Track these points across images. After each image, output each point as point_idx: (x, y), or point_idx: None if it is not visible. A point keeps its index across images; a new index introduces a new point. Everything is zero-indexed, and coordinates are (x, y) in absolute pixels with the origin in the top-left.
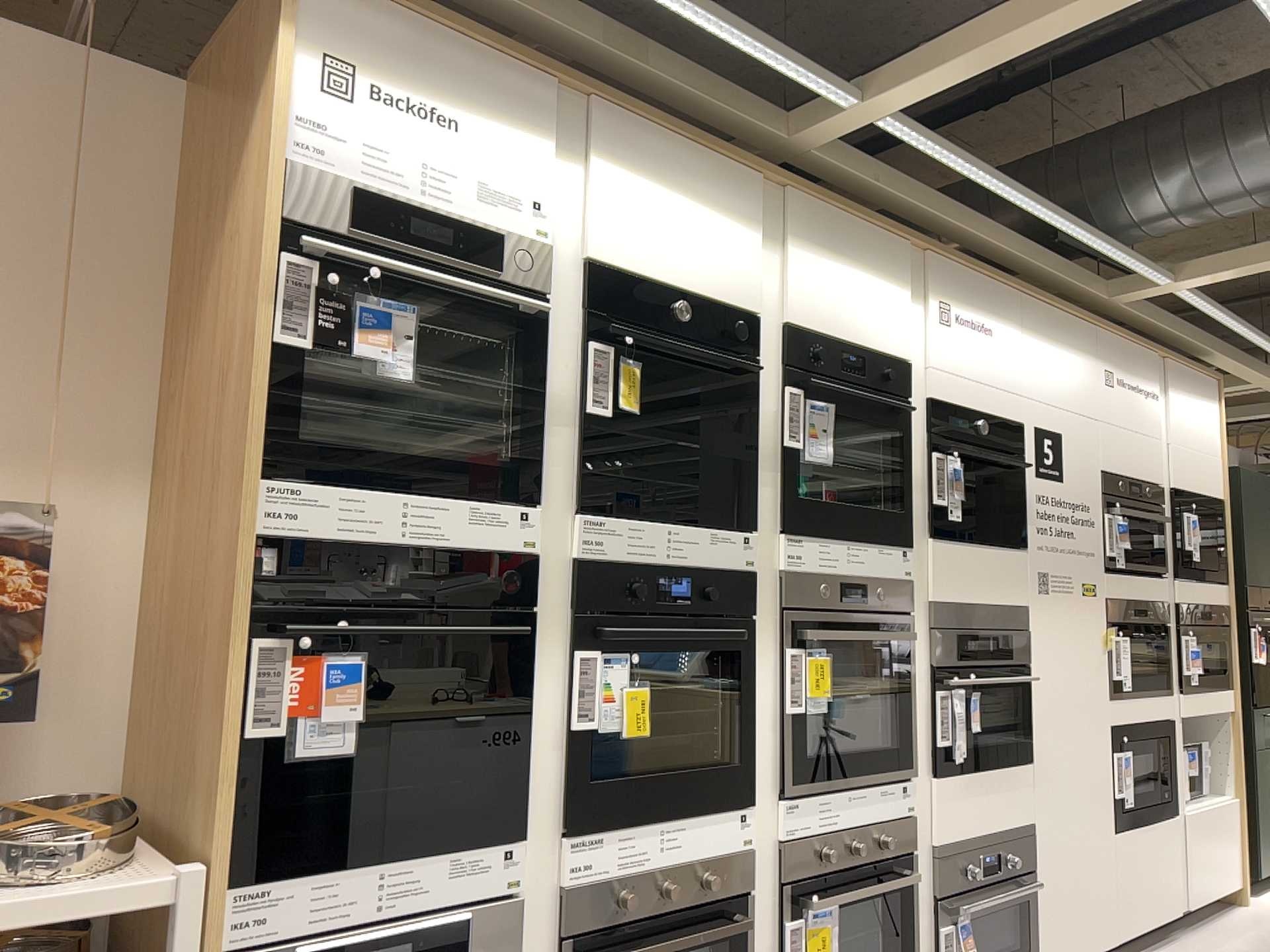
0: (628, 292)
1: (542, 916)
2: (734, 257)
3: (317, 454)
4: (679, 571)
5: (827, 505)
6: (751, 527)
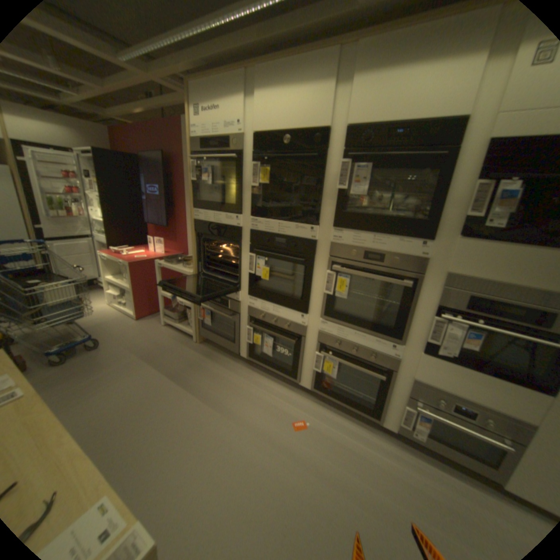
0: (269, 136)
1: (244, 312)
2: (318, 97)
3: (197, 203)
4: (282, 238)
5: (370, 216)
6: (320, 224)
